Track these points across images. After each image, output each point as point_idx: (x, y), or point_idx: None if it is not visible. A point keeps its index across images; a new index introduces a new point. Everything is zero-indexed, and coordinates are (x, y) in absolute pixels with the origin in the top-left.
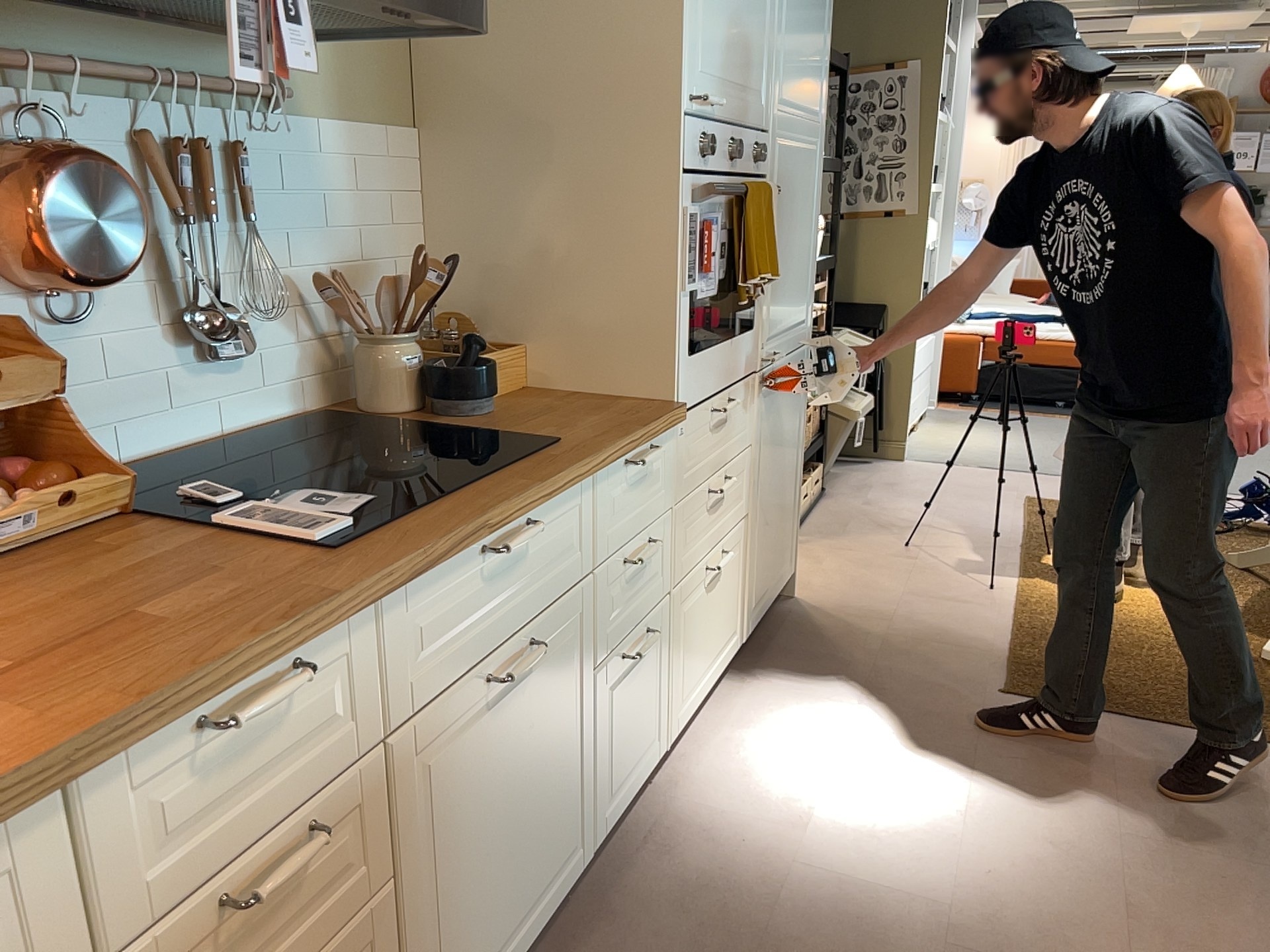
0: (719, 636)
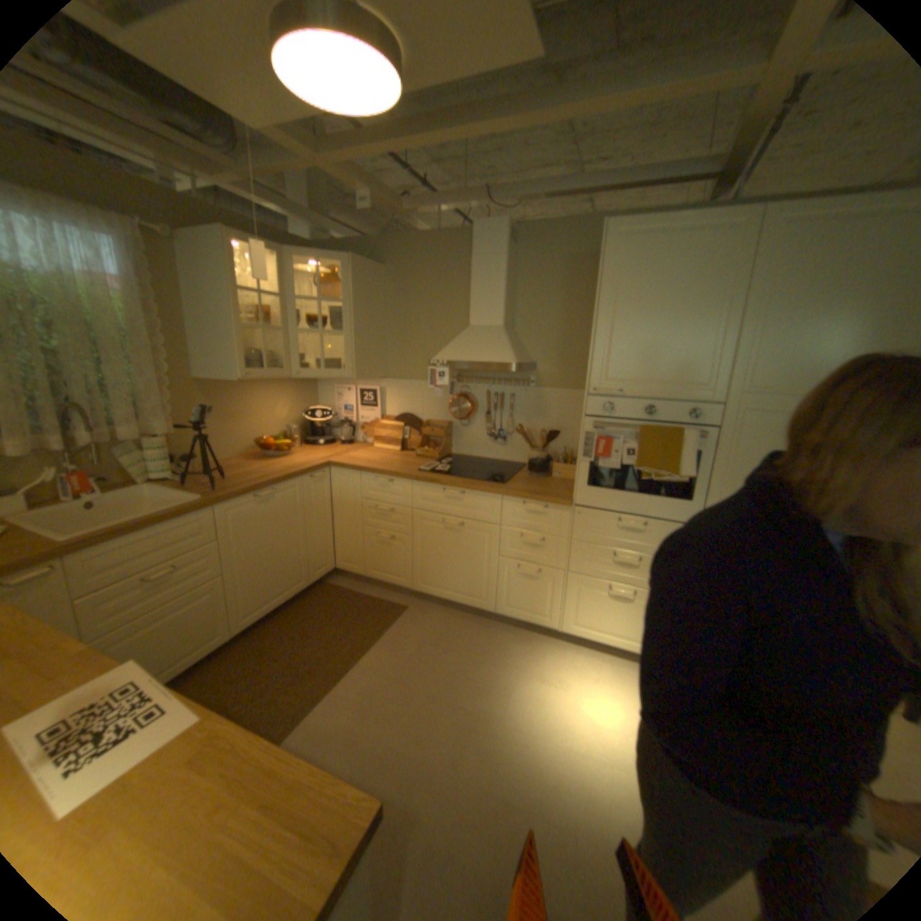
0: (628, 631)
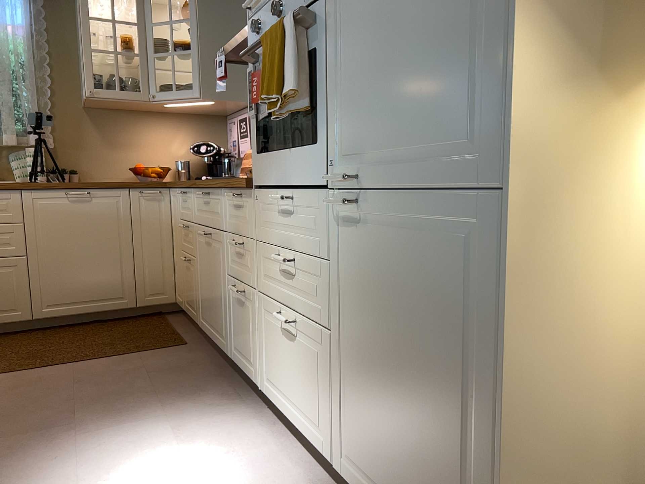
0: (300, 397)
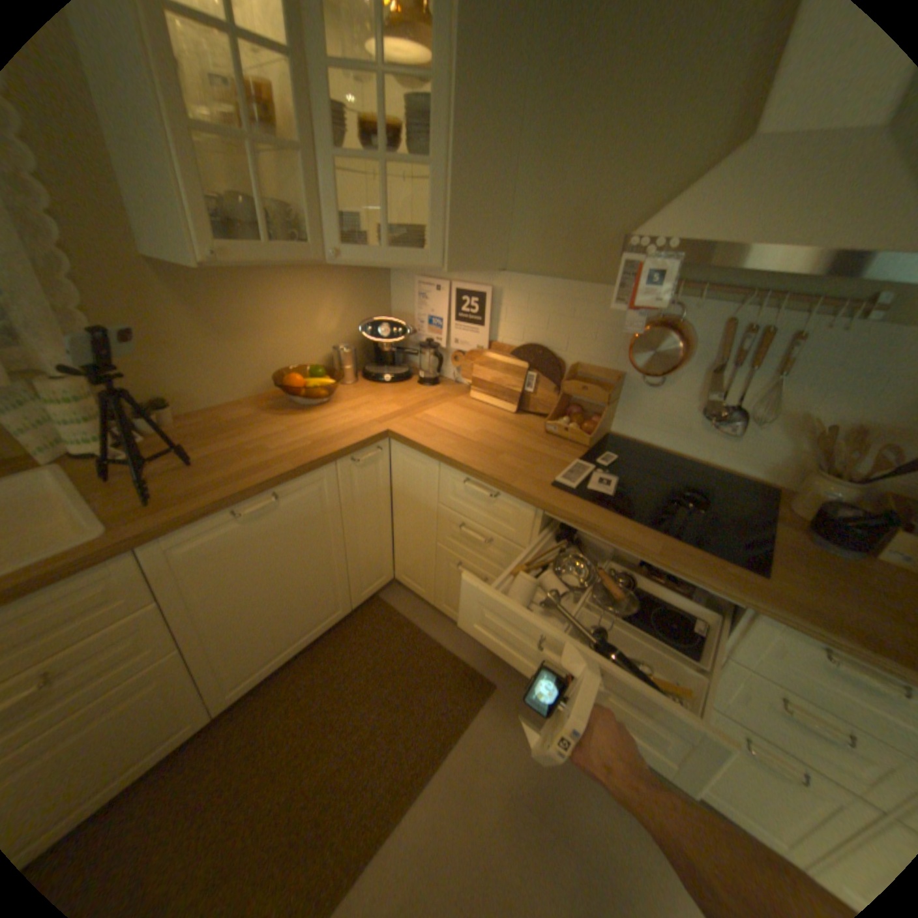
0: None
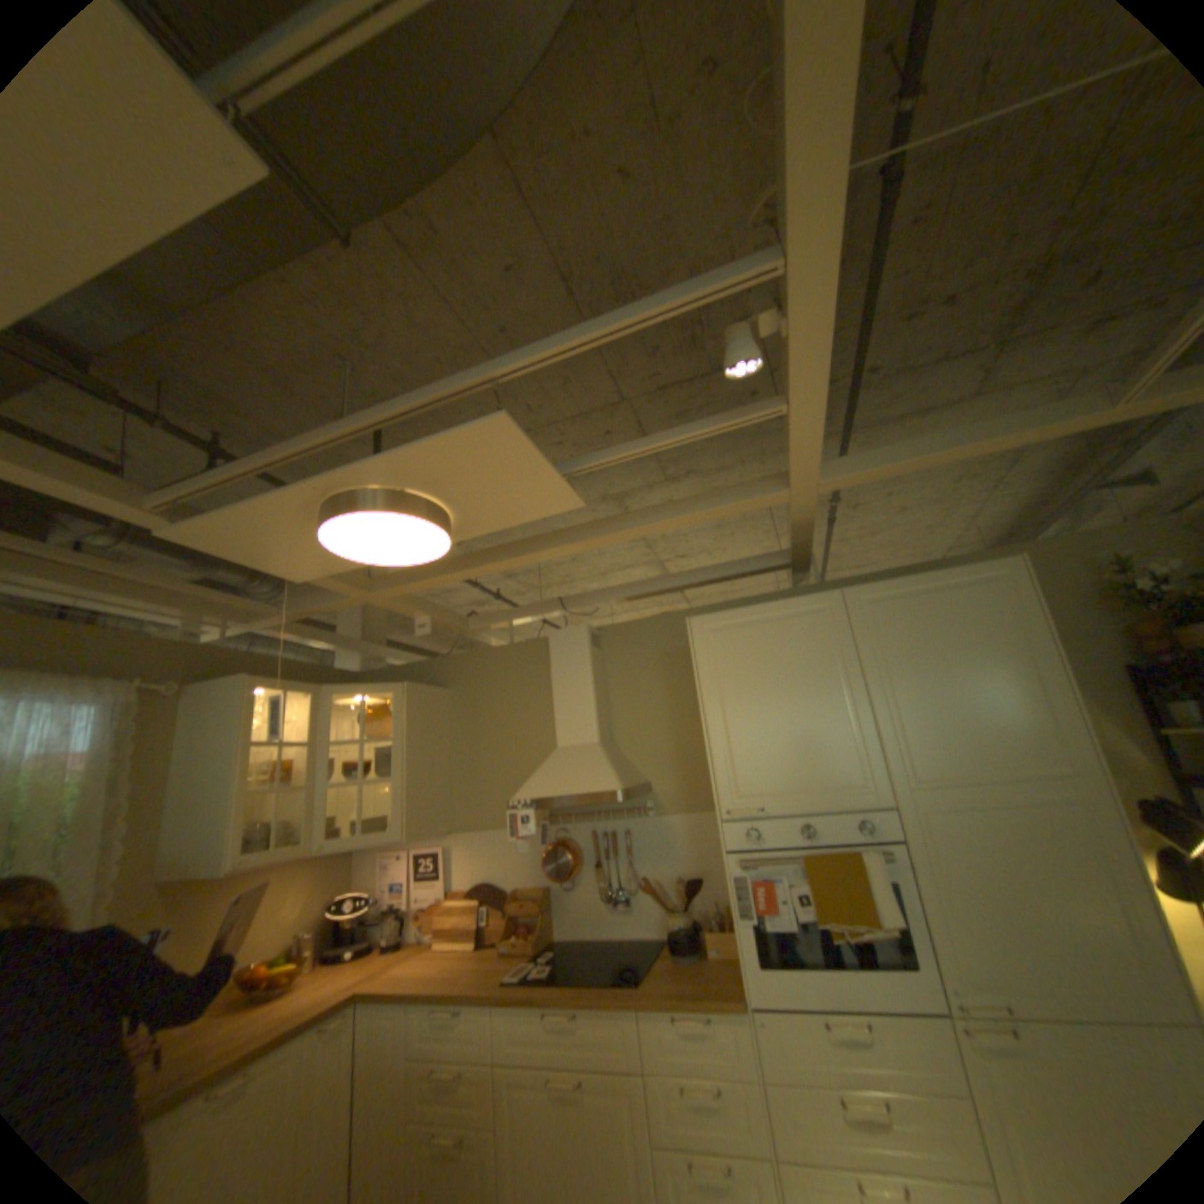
0: None
